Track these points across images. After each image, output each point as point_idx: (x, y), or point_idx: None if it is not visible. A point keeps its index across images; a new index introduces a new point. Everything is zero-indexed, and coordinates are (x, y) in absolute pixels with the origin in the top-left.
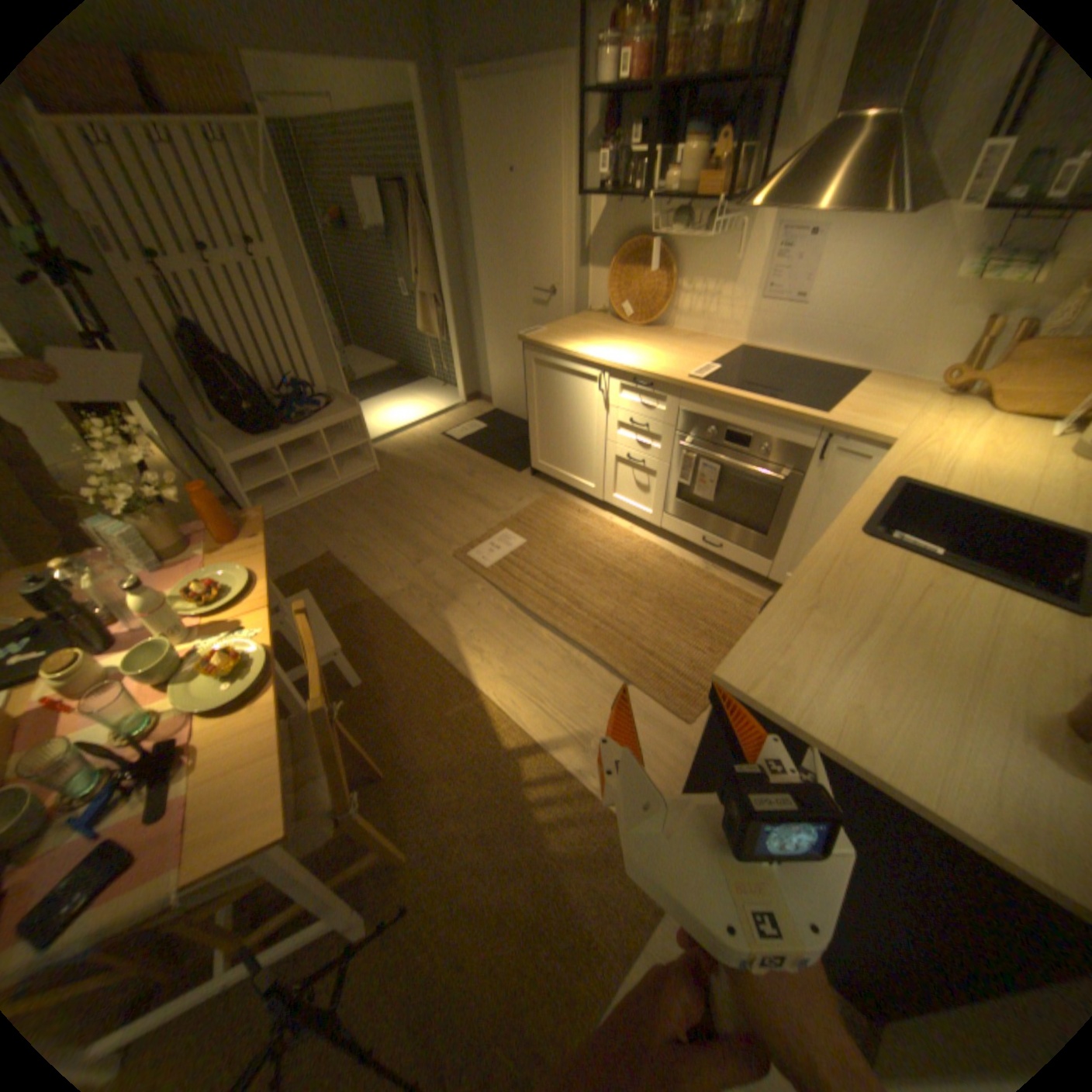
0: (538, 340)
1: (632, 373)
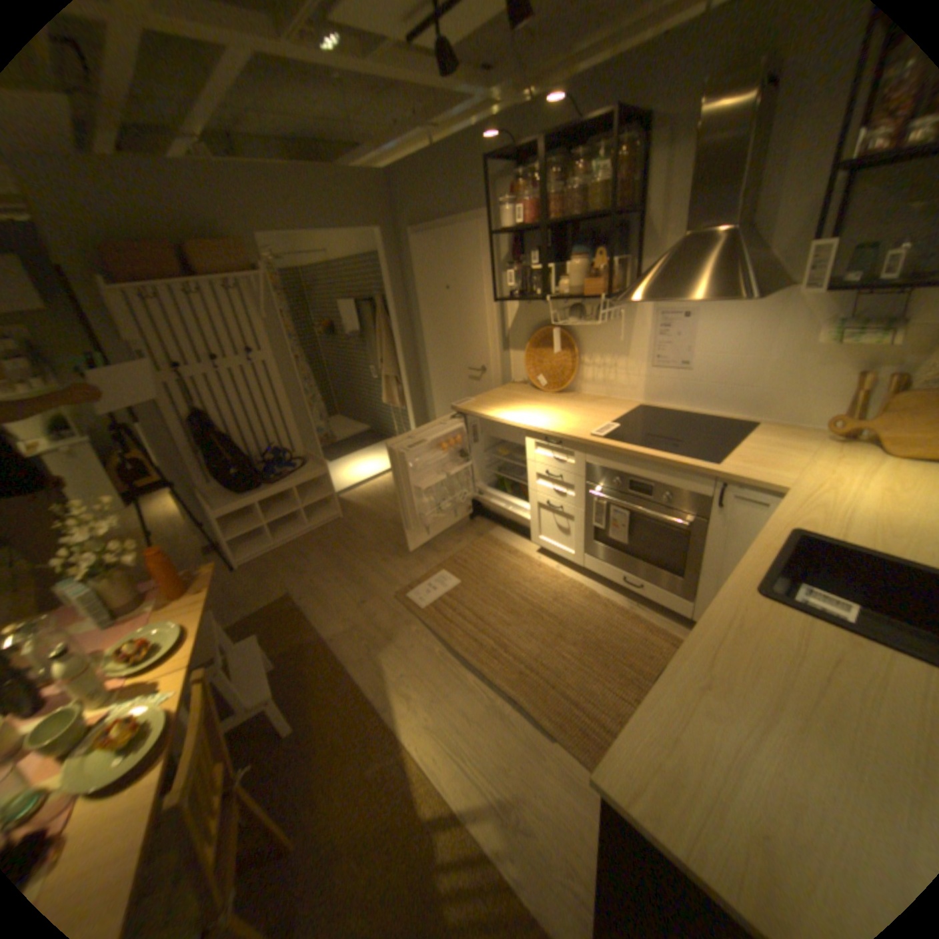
0: (466, 408)
1: (542, 433)
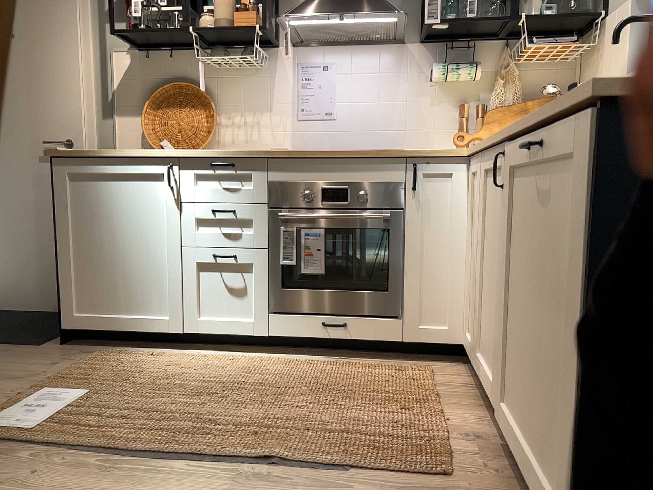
0: (76, 150)
1: (209, 157)
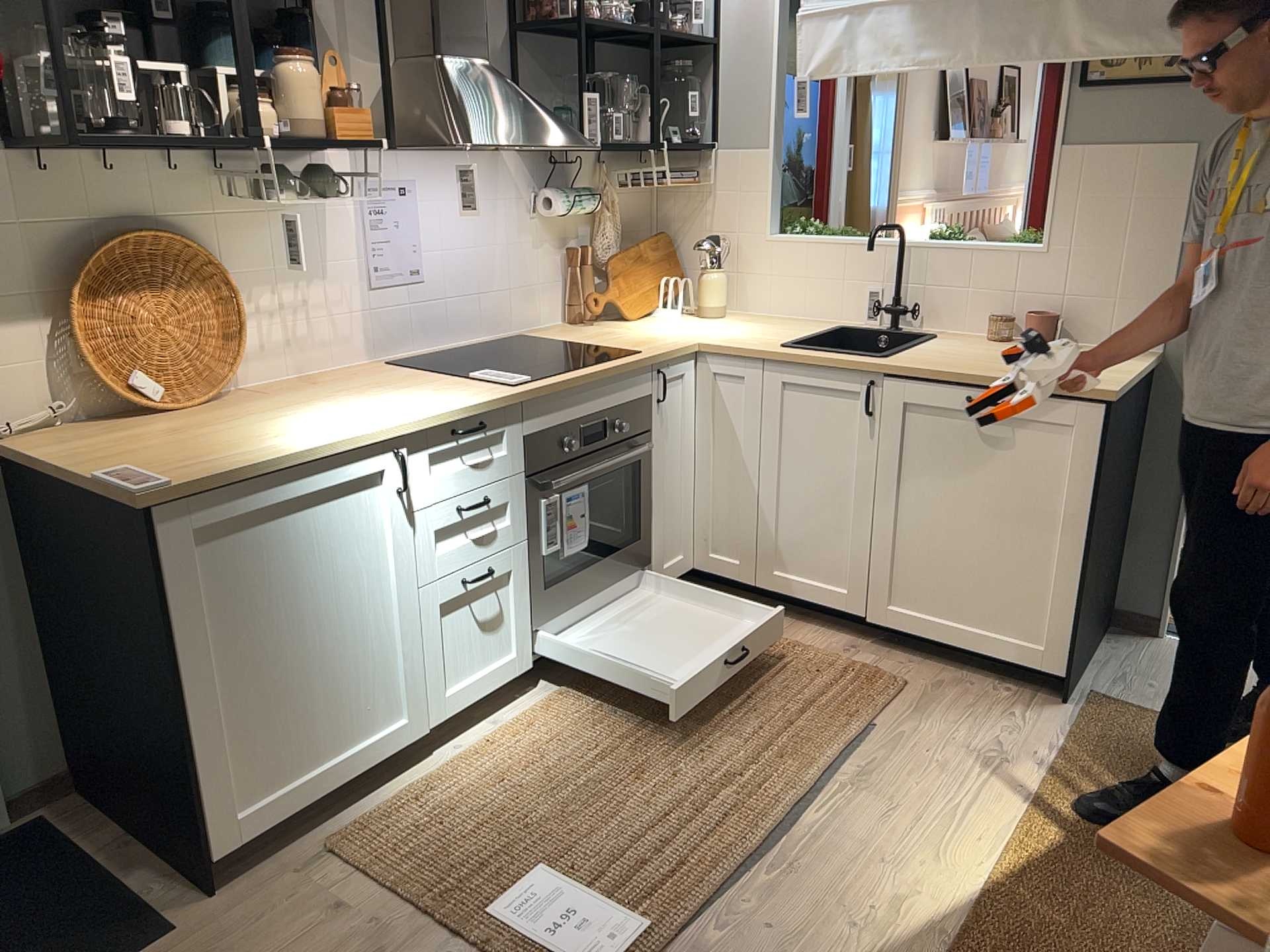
0: (202, 473)
1: (452, 420)
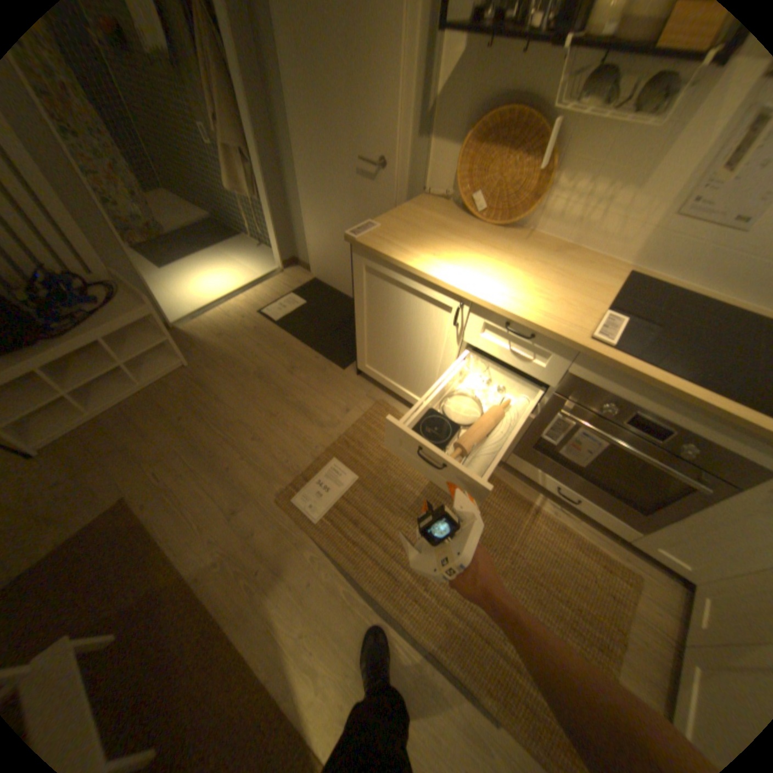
0: (373, 245)
1: (507, 317)
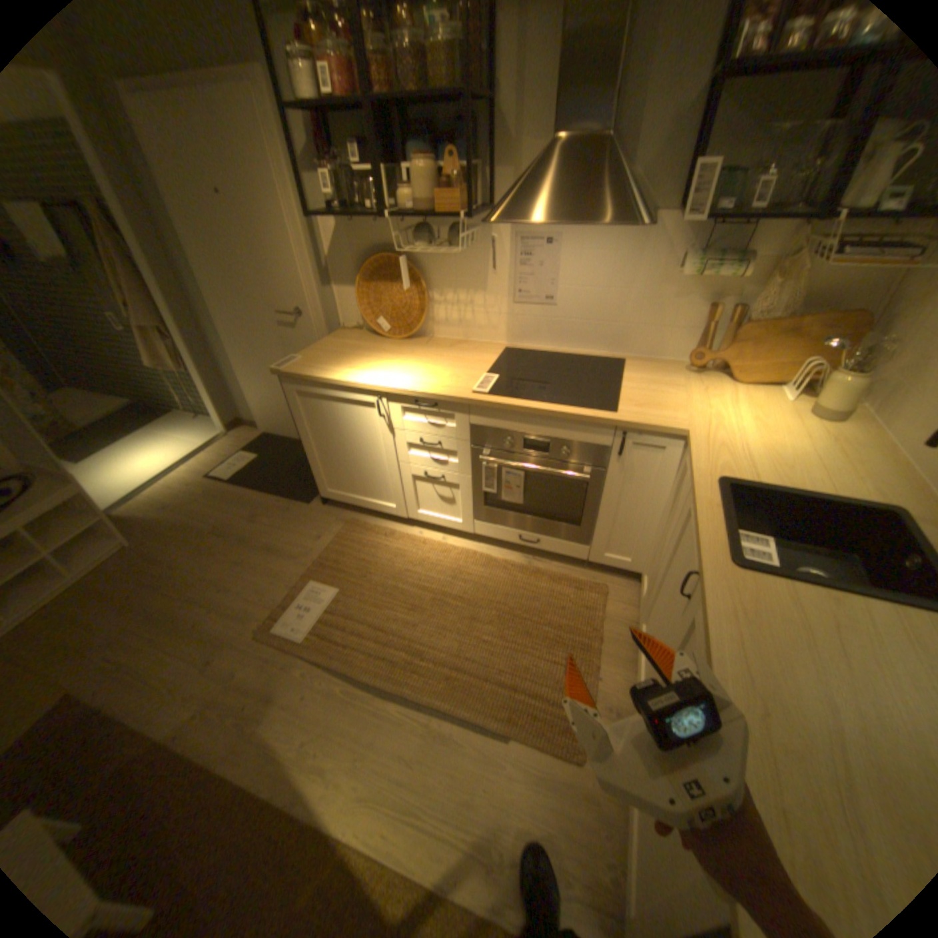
0: (296, 371)
1: (413, 396)
